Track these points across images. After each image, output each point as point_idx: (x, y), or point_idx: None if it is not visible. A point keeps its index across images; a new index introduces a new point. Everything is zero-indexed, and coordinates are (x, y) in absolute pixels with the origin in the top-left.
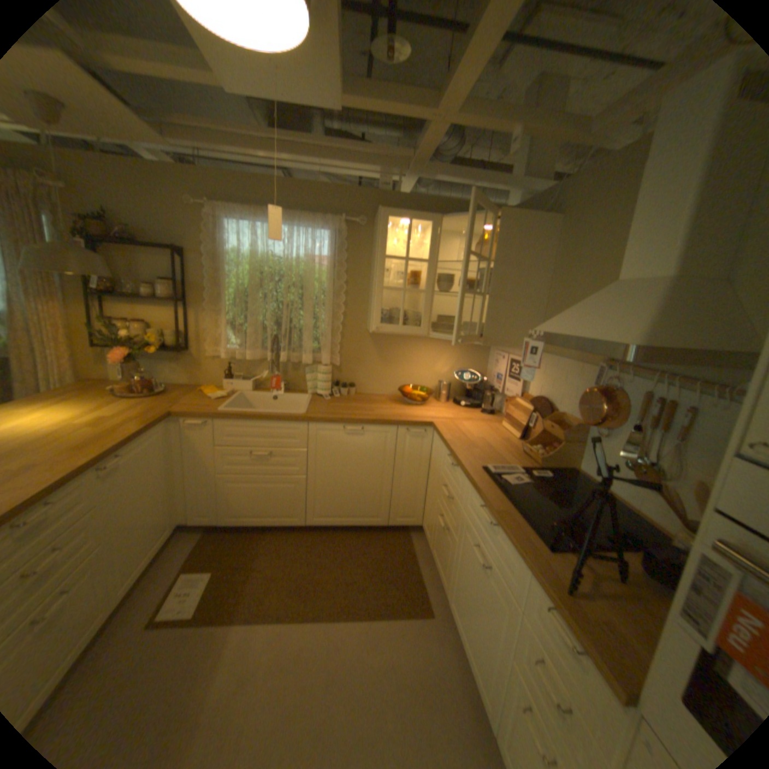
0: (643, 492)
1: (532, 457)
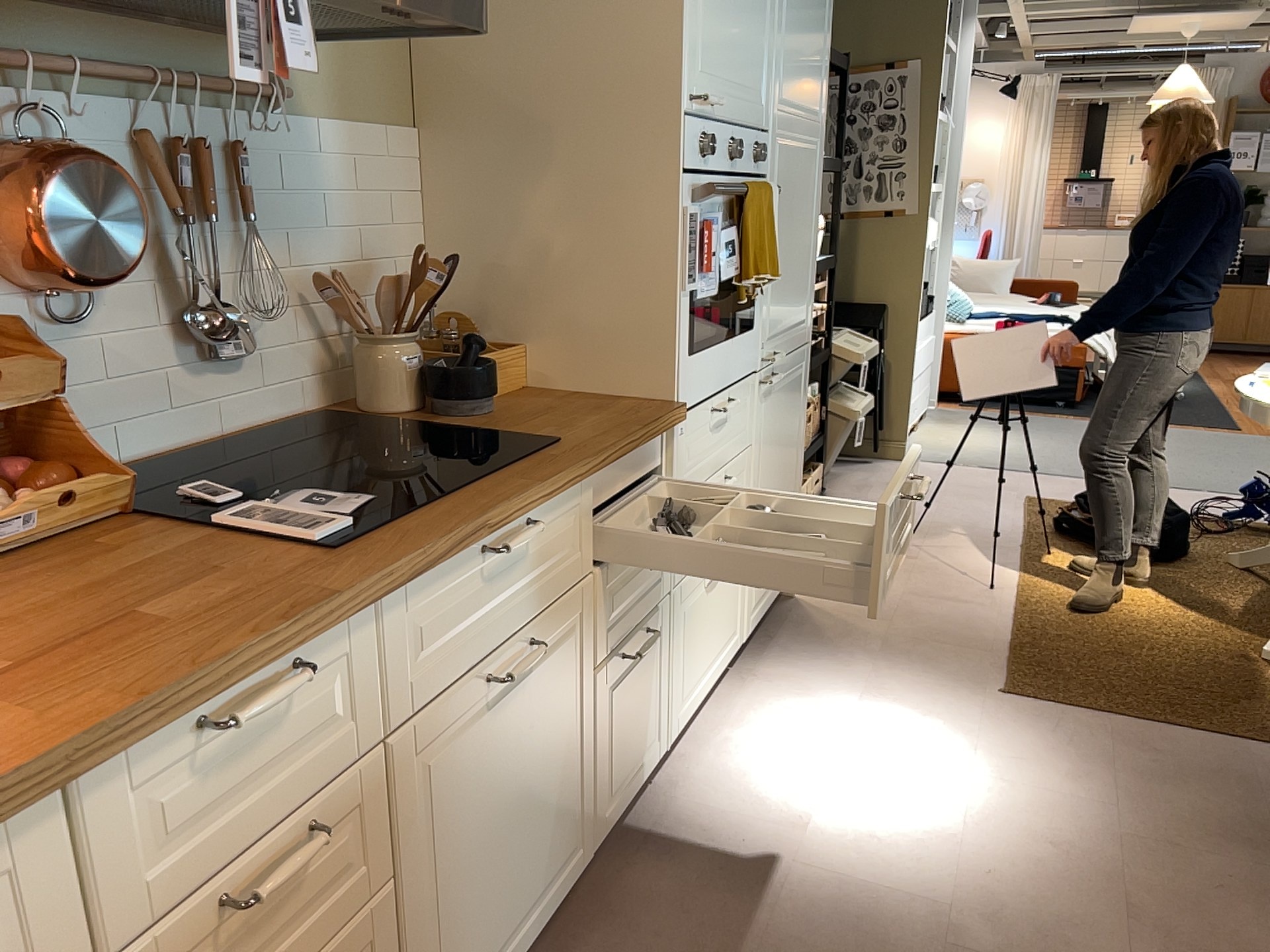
0: (209, 386)
1: (28, 541)
